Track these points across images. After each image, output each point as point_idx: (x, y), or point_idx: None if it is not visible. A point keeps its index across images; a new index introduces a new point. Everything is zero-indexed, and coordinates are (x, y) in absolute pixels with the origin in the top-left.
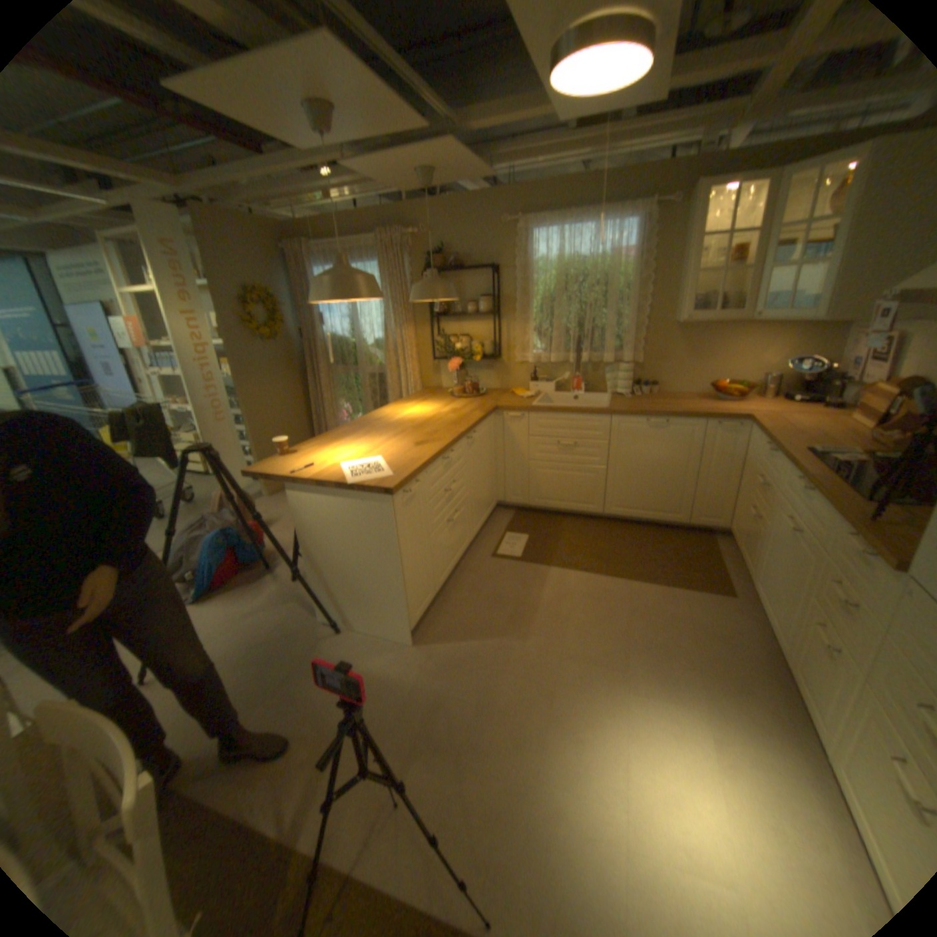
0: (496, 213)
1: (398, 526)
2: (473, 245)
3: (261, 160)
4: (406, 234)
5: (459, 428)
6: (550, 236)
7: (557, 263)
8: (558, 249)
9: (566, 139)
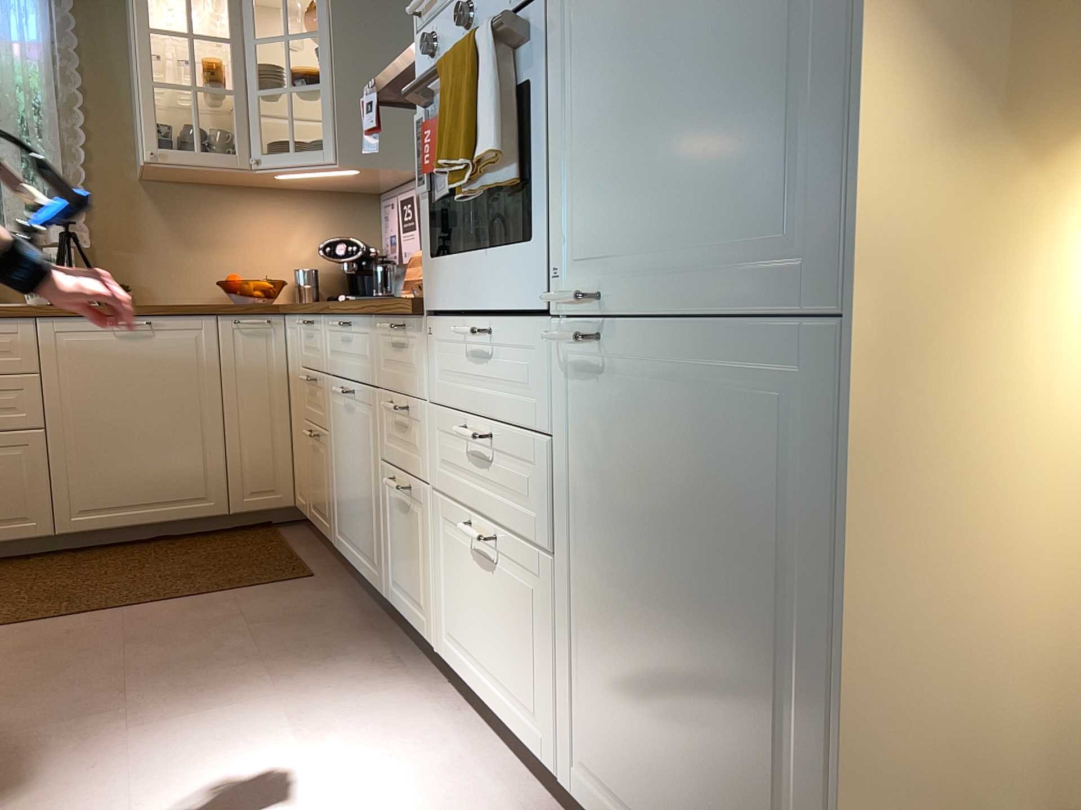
0: None
1: None
2: None
3: None
4: None
5: None
6: None
7: None
8: None
9: None
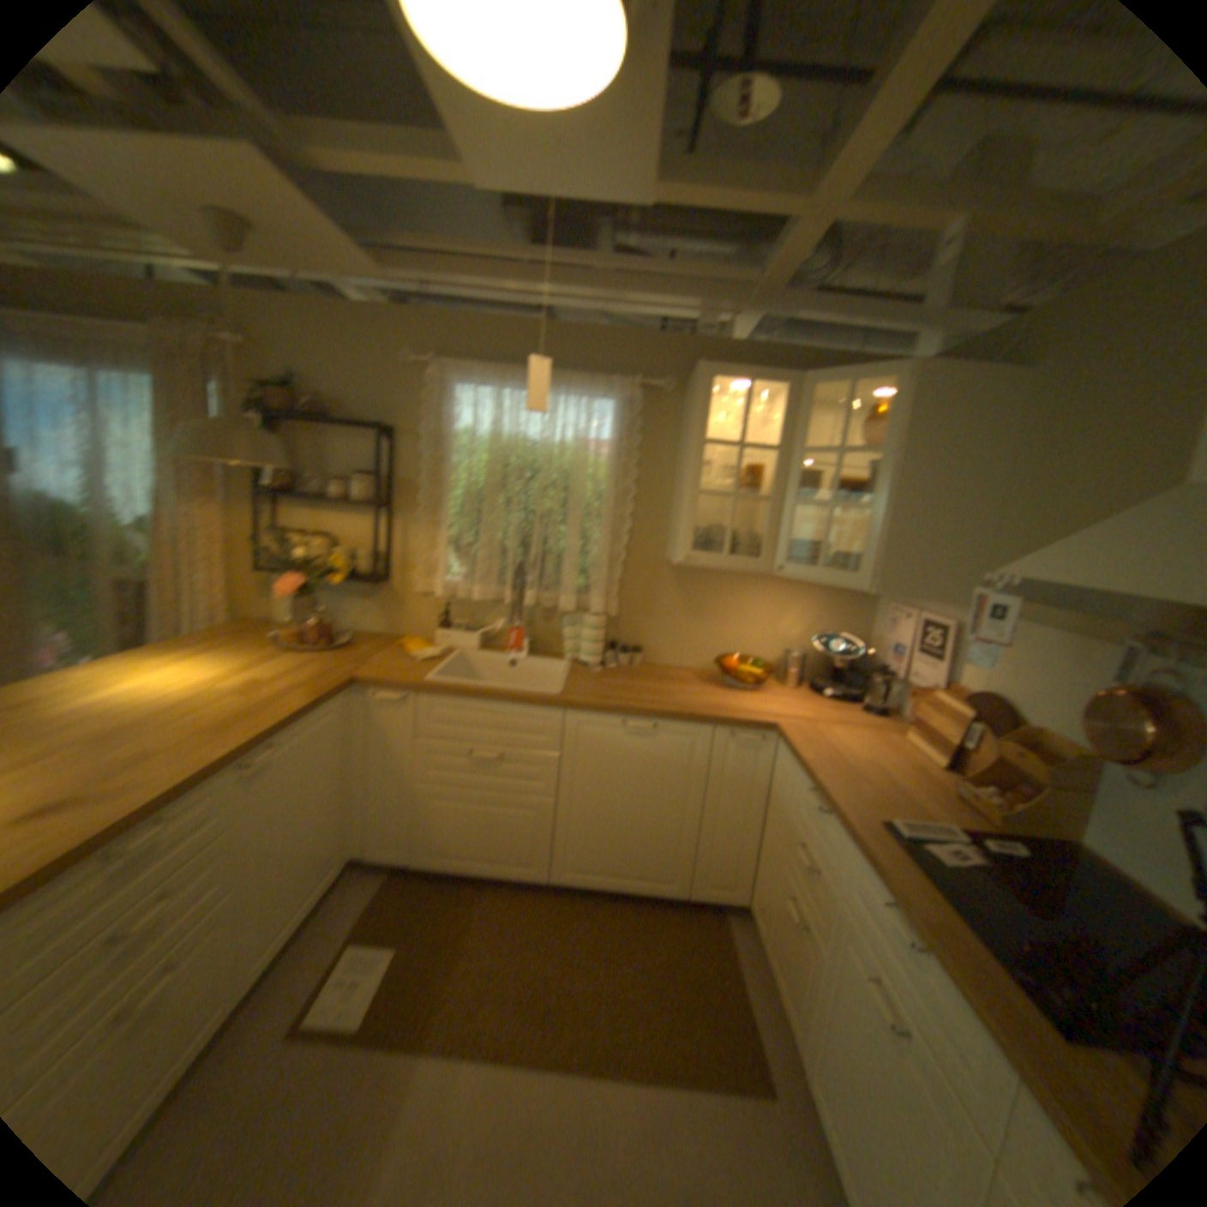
0: (391, 349)
1: None
2: (348, 390)
3: None
4: (219, 345)
5: (214, 750)
6: (480, 402)
7: (488, 446)
8: (490, 424)
9: (508, 264)
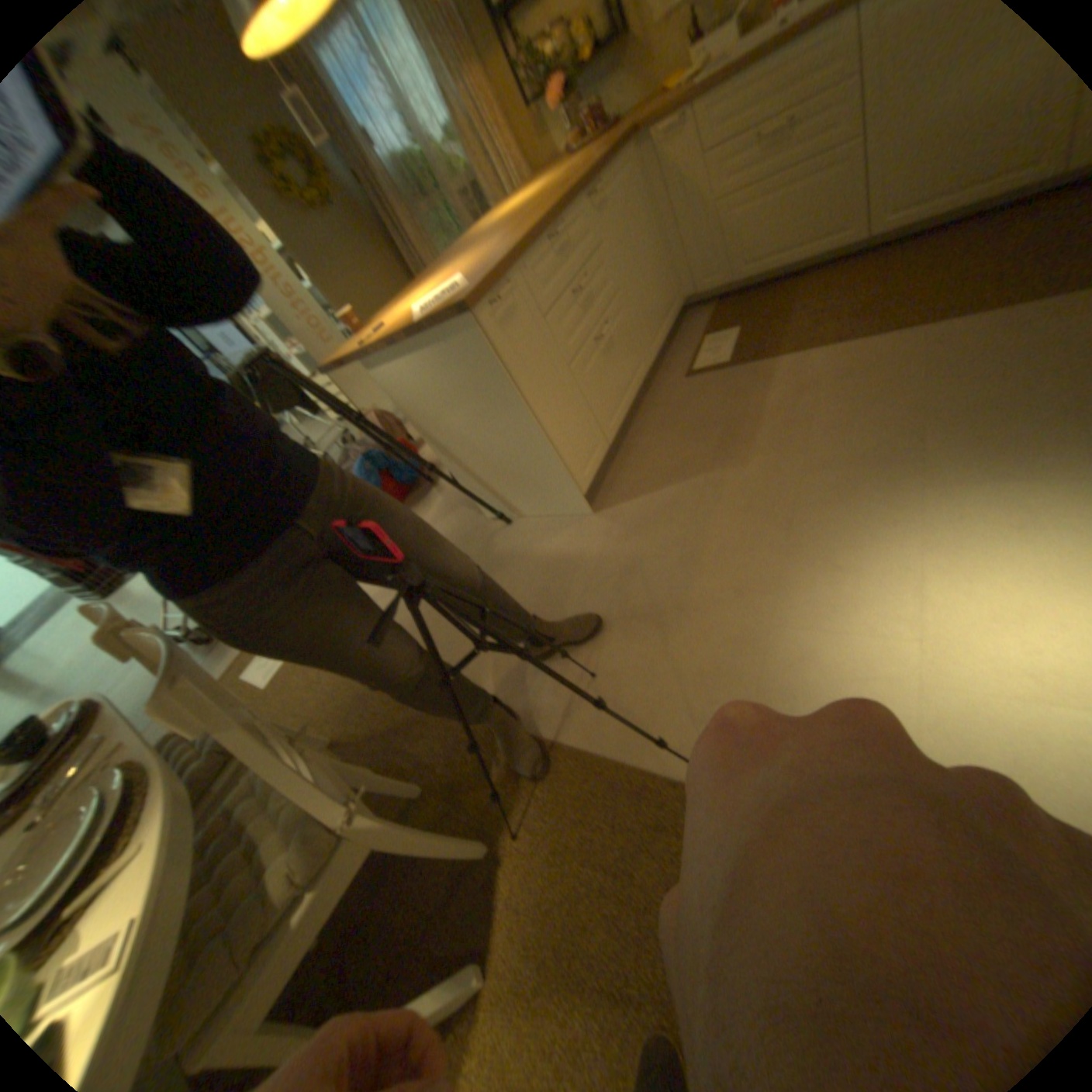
0: None
1: (504, 354)
2: None
3: None
4: None
5: (571, 178)
6: None
7: None
8: None
9: None
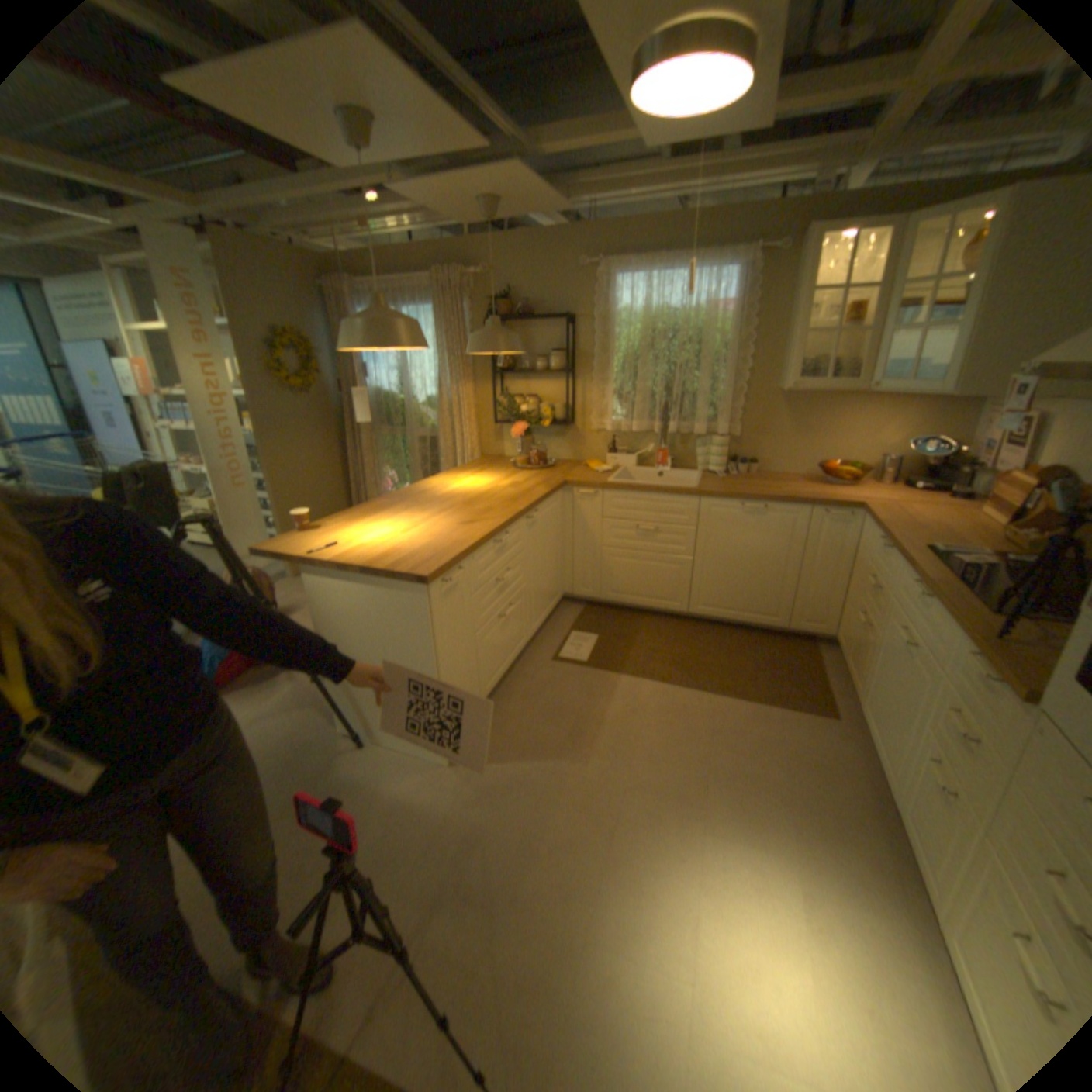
0: (574, 255)
1: (435, 622)
2: (546, 290)
3: (297, 180)
4: (468, 274)
5: (518, 506)
6: (637, 283)
7: (644, 316)
8: (645, 300)
9: (657, 170)
